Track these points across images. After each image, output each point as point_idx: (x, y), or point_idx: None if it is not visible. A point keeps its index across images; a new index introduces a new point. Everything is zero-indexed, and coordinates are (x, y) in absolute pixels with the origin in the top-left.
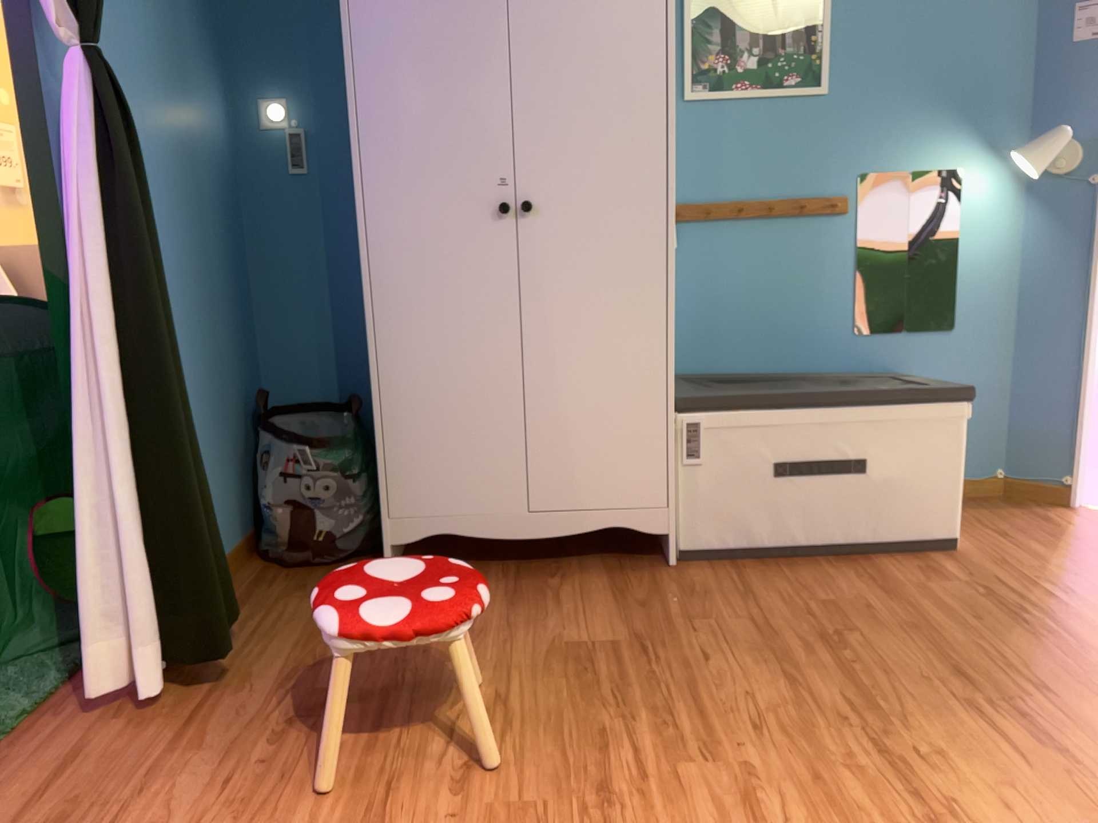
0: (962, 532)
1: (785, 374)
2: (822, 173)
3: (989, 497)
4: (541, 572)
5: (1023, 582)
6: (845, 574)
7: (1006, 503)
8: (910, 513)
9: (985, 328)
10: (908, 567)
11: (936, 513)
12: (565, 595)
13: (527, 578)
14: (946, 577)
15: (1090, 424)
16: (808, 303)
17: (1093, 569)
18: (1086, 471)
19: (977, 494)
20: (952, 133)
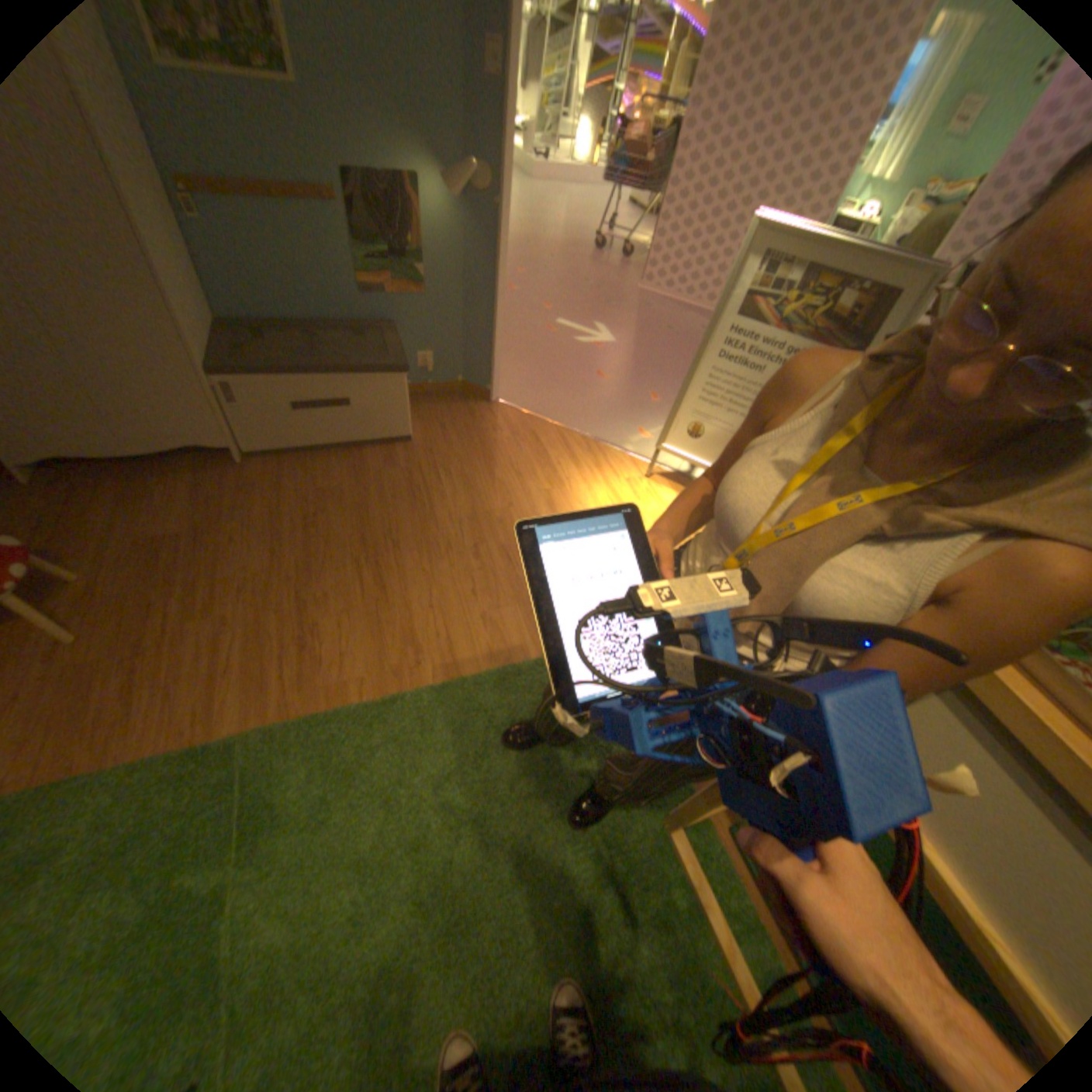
0: (423, 423)
1: (315, 319)
2: (308, 161)
3: (453, 392)
4: (147, 472)
5: (433, 464)
6: (343, 462)
7: (460, 396)
8: (383, 424)
9: (443, 292)
10: (380, 455)
11: (398, 423)
12: (160, 492)
13: (136, 478)
14: (396, 462)
15: (499, 356)
16: (320, 269)
17: (471, 452)
18: (498, 381)
19: (446, 389)
20: (405, 139)
